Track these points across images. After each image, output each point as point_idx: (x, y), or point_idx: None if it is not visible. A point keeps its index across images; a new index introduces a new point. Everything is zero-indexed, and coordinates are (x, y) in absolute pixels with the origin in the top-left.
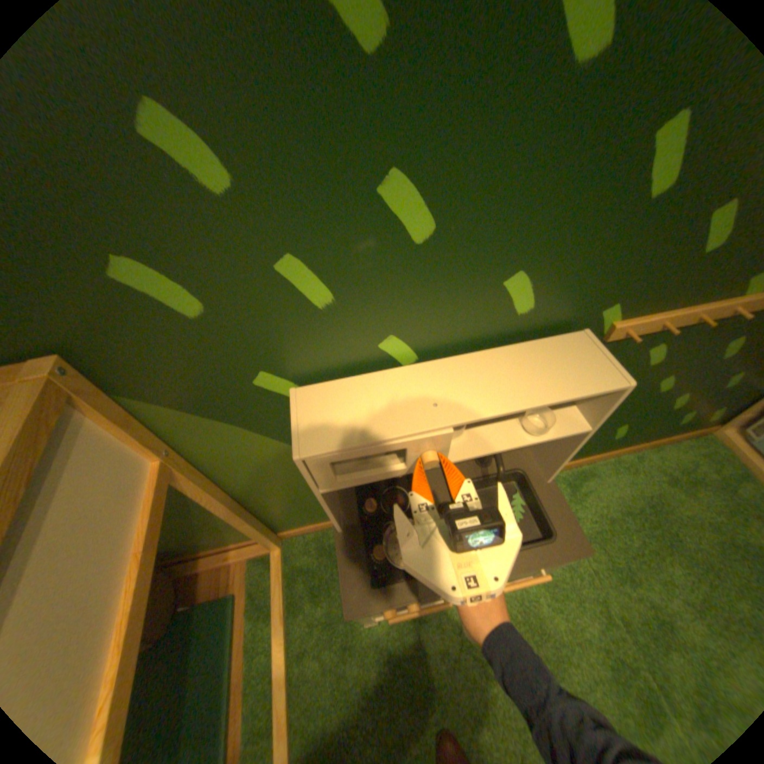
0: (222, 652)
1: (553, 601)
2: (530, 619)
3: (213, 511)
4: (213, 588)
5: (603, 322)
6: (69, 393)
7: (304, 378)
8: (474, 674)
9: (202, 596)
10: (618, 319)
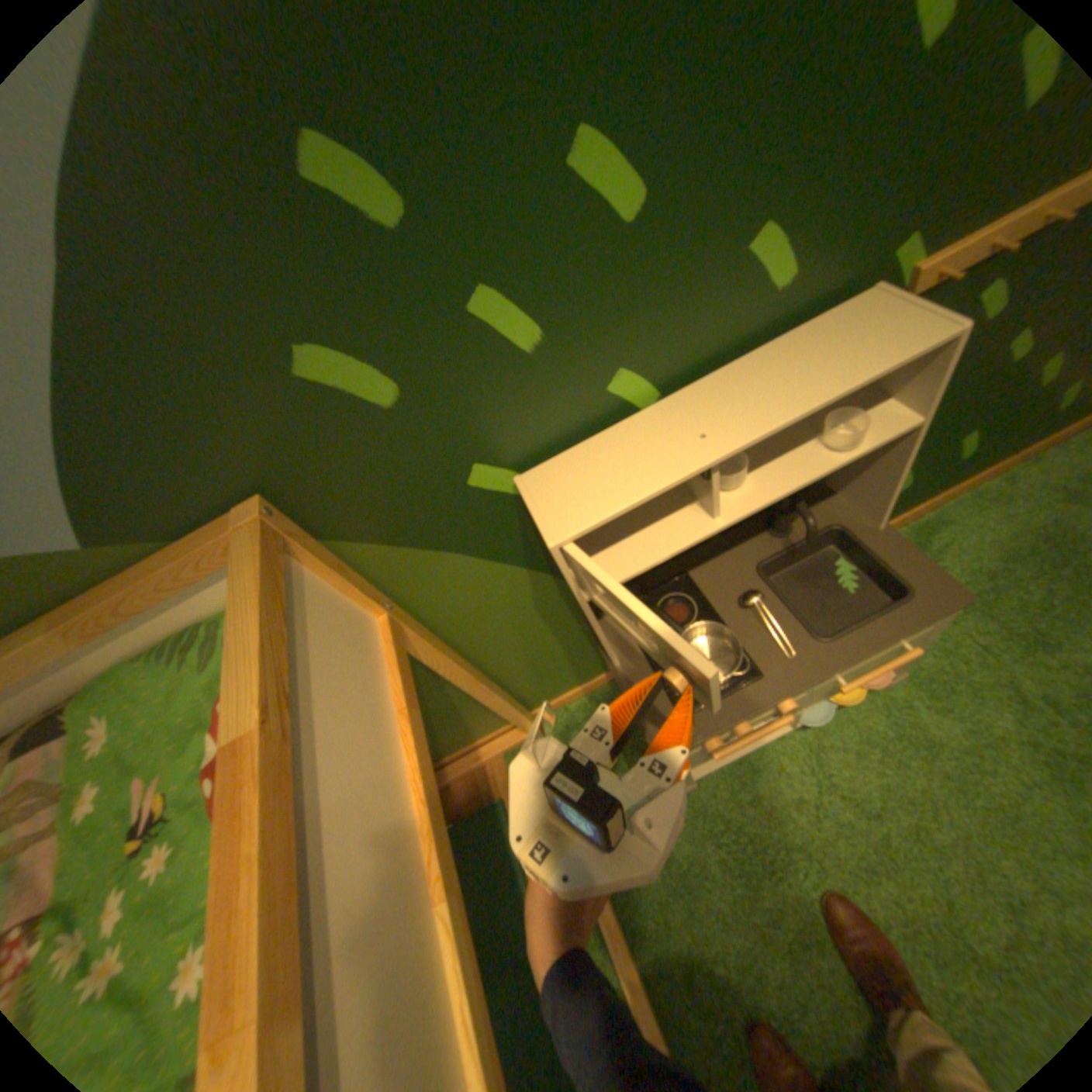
0: (509, 865)
1: (933, 700)
2: (906, 731)
3: (453, 681)
4: (472, 796)
5: (899, 268)
6: (282, 533)
7: (525, 460)
8: (847, 817)
9: (463, 809)
10: (919, 257)
